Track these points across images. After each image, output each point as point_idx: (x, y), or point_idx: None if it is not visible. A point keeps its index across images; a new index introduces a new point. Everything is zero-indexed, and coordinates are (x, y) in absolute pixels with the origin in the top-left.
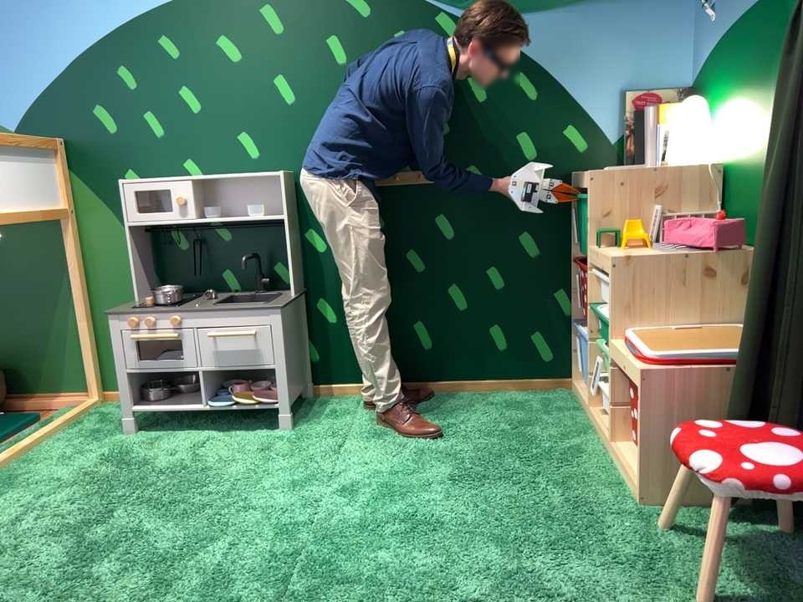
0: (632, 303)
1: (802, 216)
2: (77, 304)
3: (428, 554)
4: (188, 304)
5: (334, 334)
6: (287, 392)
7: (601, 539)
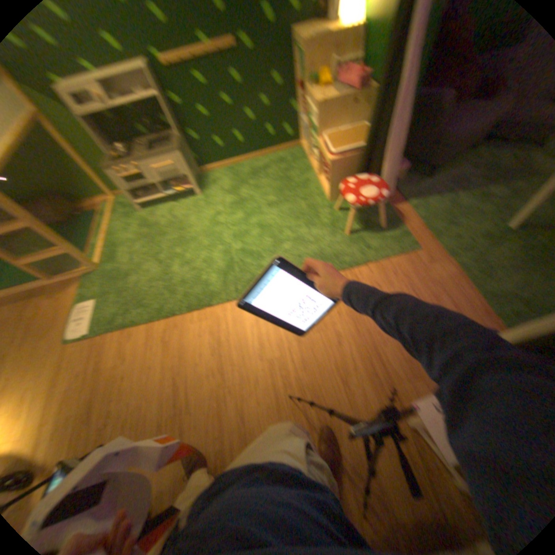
0: (324, 122)
1: (393, 74)
2: (73, 159)
3: (268, 237)
4: (131, 151)
5: (198, 144)
6: (193, 181)
7: (317, 218)
